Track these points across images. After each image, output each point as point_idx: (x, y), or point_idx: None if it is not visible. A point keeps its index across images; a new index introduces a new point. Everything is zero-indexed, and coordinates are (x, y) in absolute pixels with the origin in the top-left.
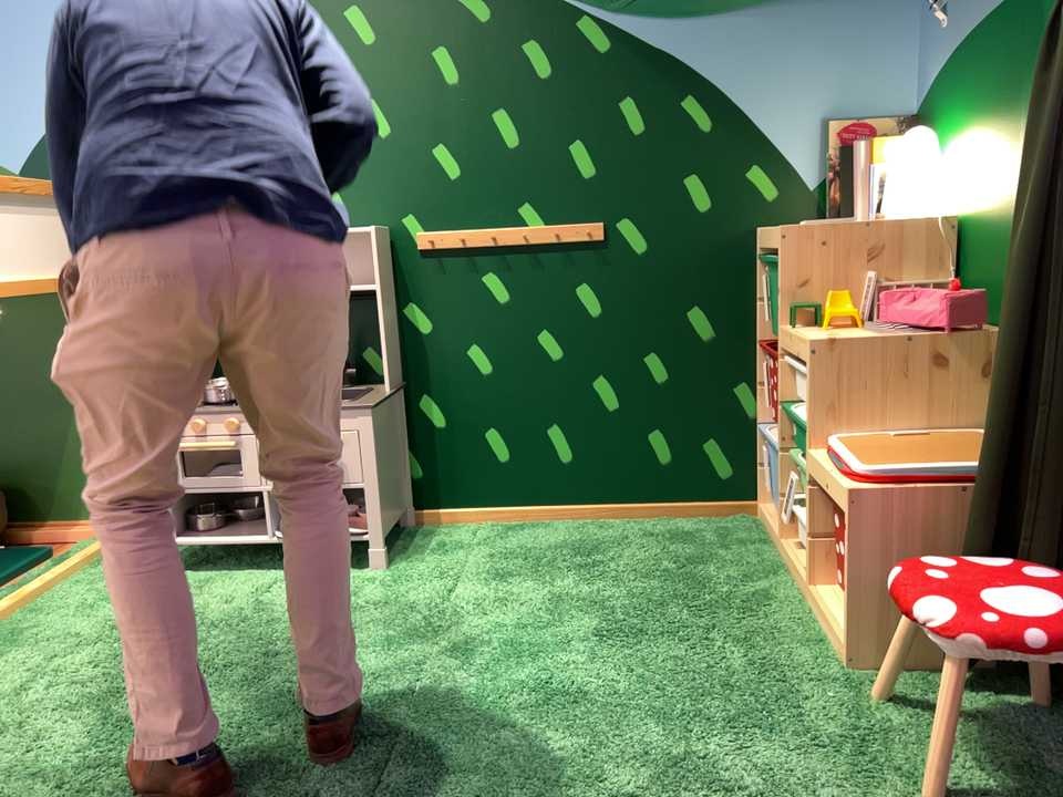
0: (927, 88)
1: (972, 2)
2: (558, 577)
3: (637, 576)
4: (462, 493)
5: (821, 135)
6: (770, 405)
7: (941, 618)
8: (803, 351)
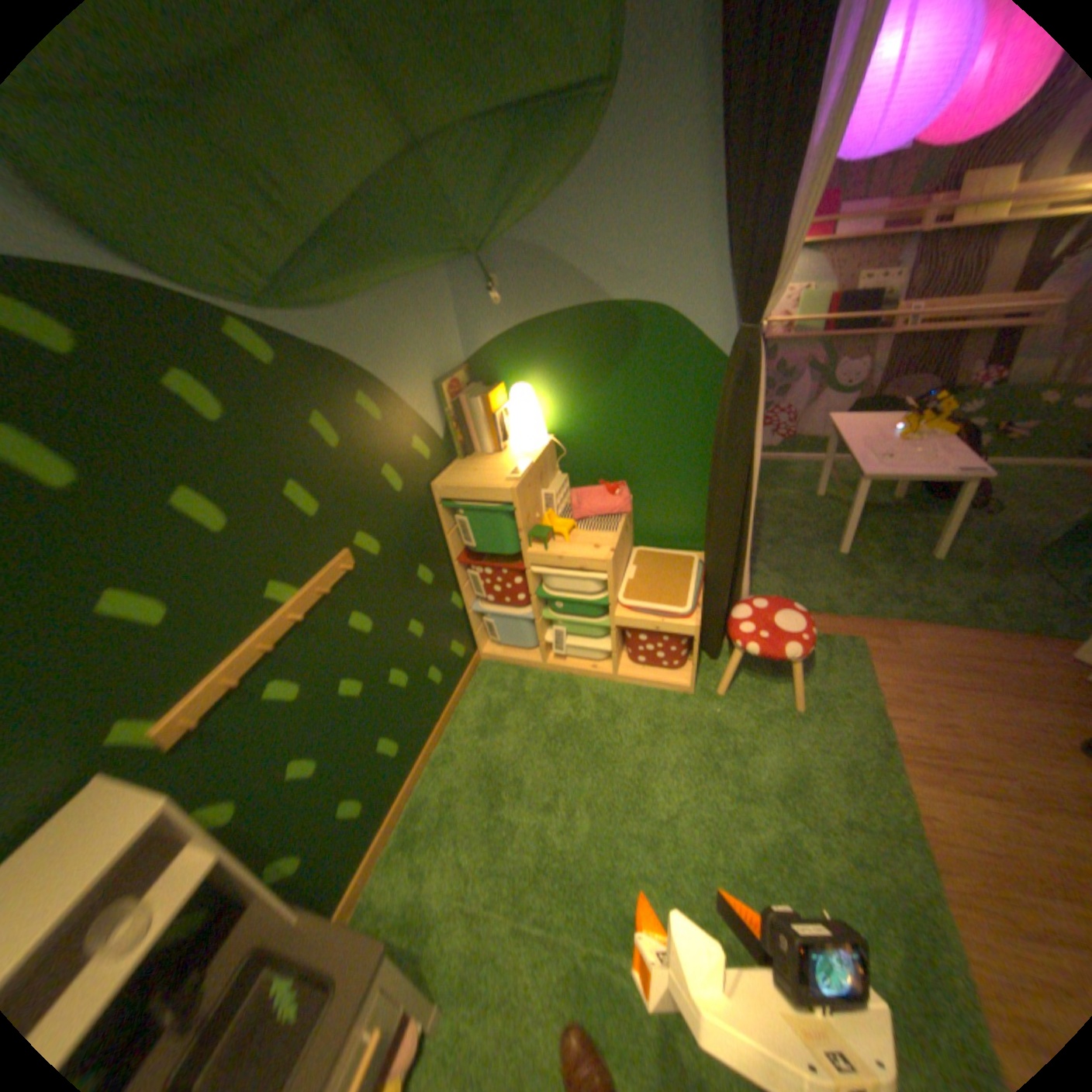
0: (482, 345)
1: (540, 295)
2: (523, 819)
3: (544, 760)
4: (343, 876)
5: (437, 395)
6: (499, 597)
7: (798, 652)
8: (590, 565)
